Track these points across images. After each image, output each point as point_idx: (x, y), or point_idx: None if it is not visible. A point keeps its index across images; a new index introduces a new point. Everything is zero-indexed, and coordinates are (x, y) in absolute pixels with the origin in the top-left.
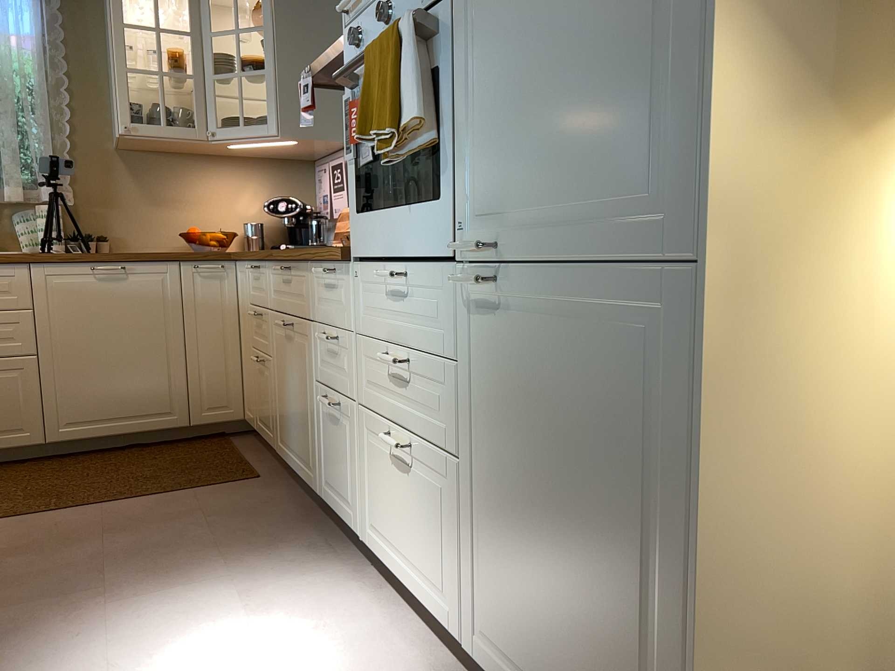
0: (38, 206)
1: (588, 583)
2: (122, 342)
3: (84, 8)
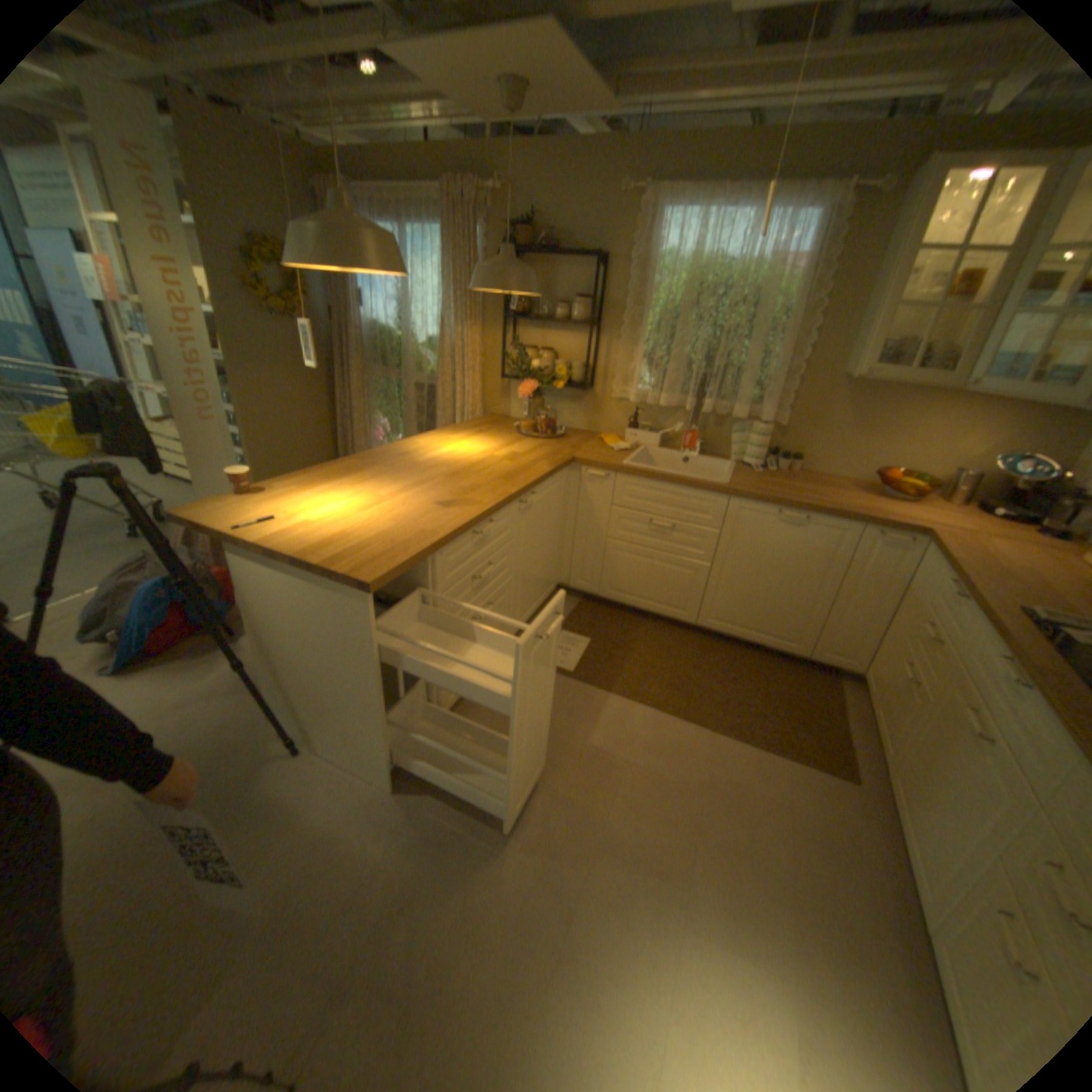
0: (754, 419)
1: None
2: (780, 577)
3: (876, 212)
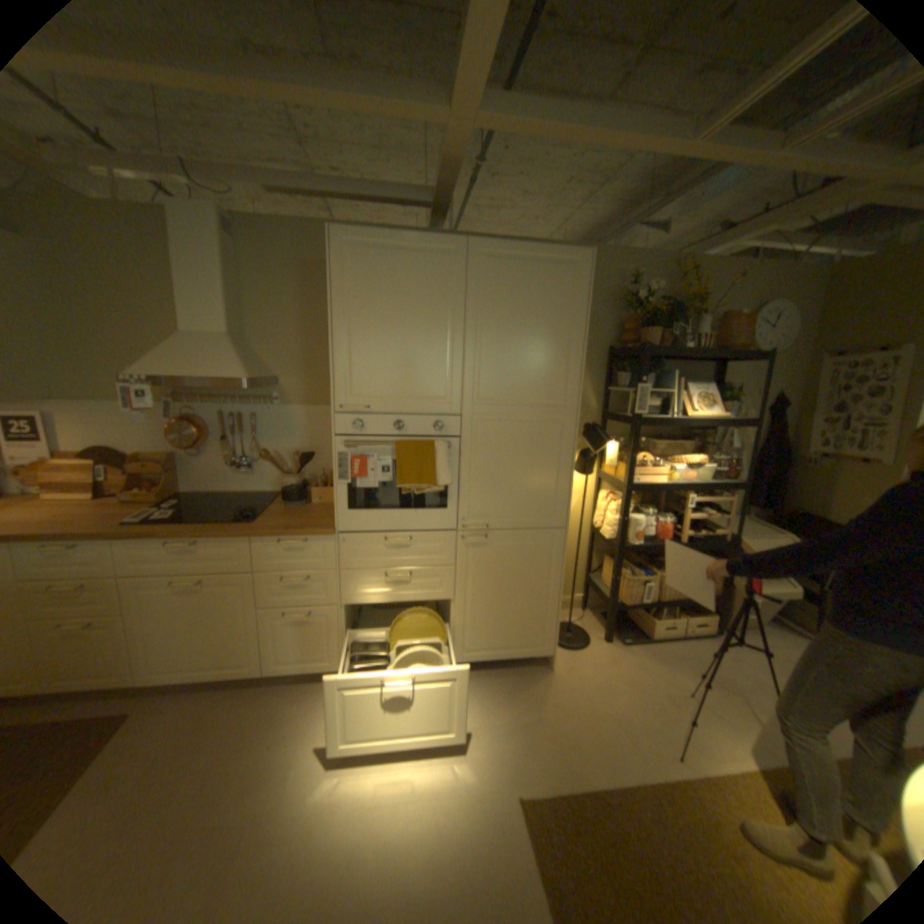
0: None
1: (520, 608)
2: None
3: None
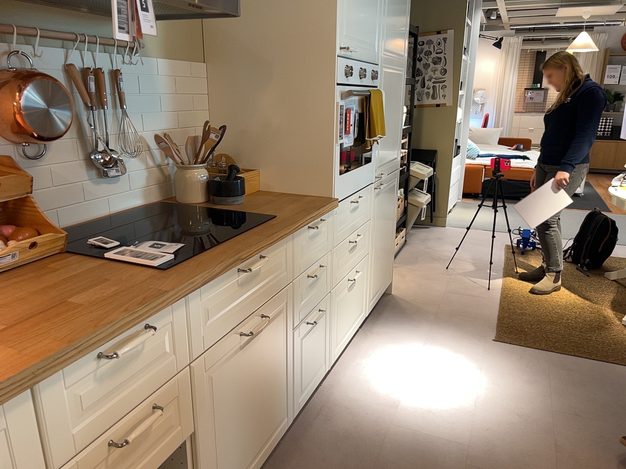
0: None
1: (387, 245)
2: None
3: None
